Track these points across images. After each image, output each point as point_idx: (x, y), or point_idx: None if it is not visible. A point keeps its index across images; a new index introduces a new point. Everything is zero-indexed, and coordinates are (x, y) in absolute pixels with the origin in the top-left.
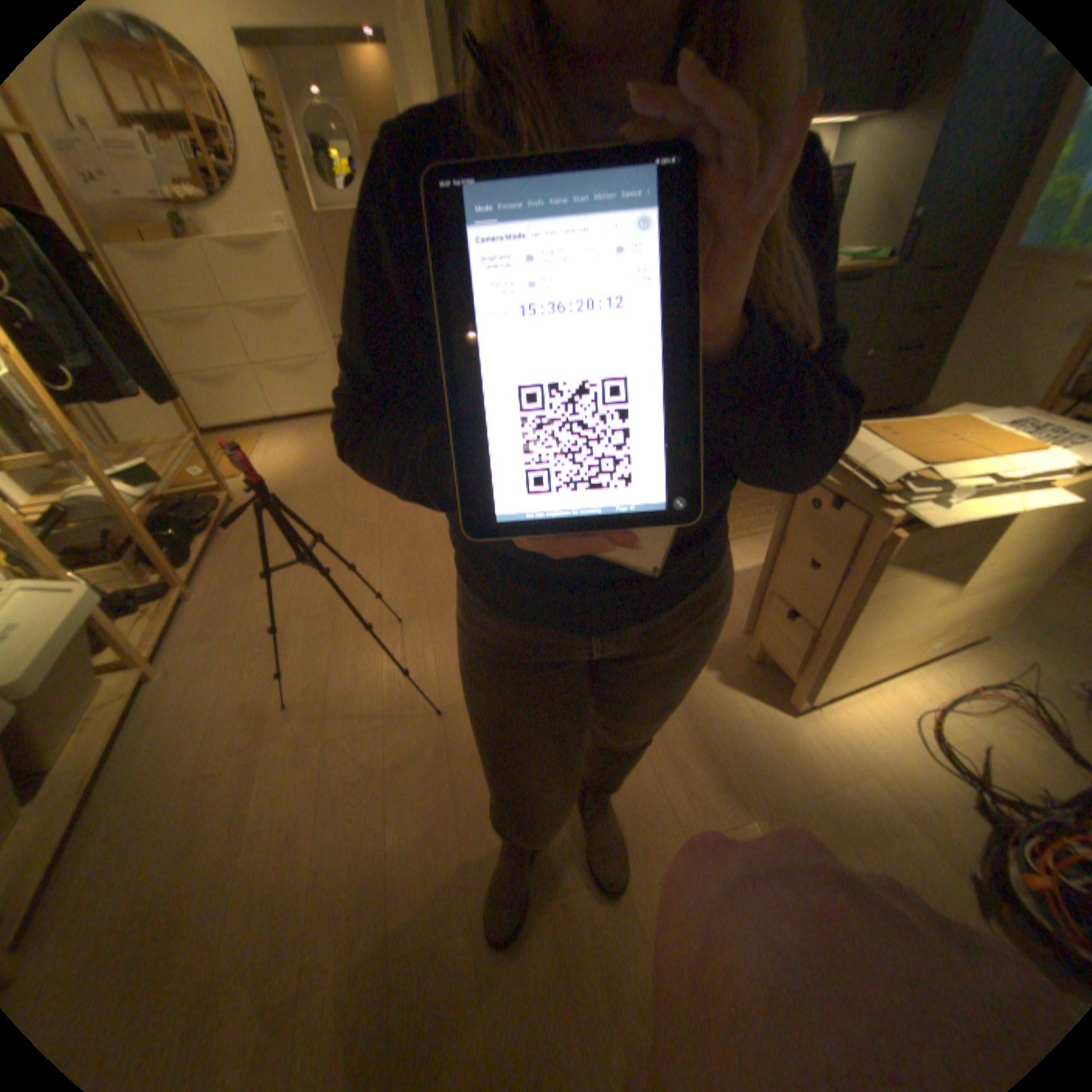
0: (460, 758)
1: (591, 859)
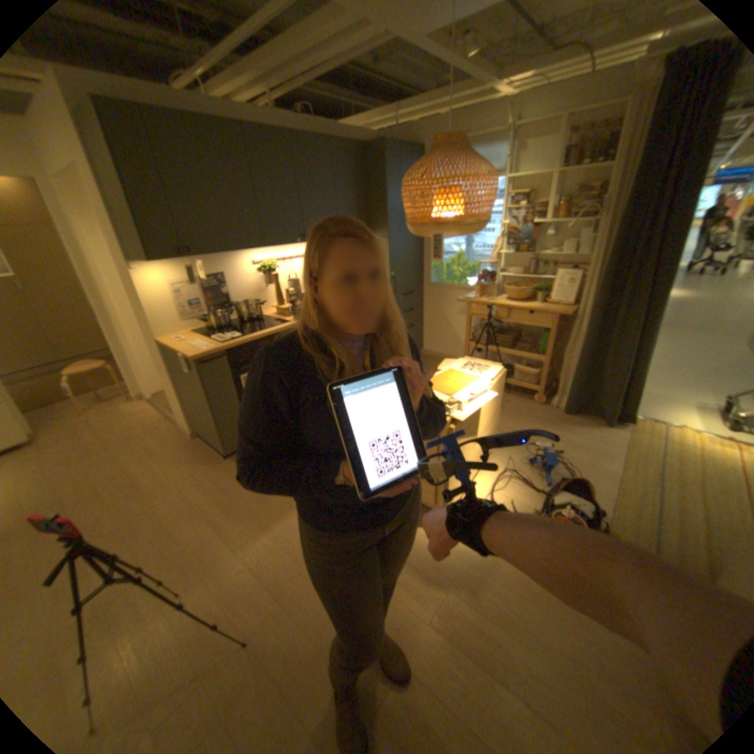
0: (277, 667)
1: (387, 671)
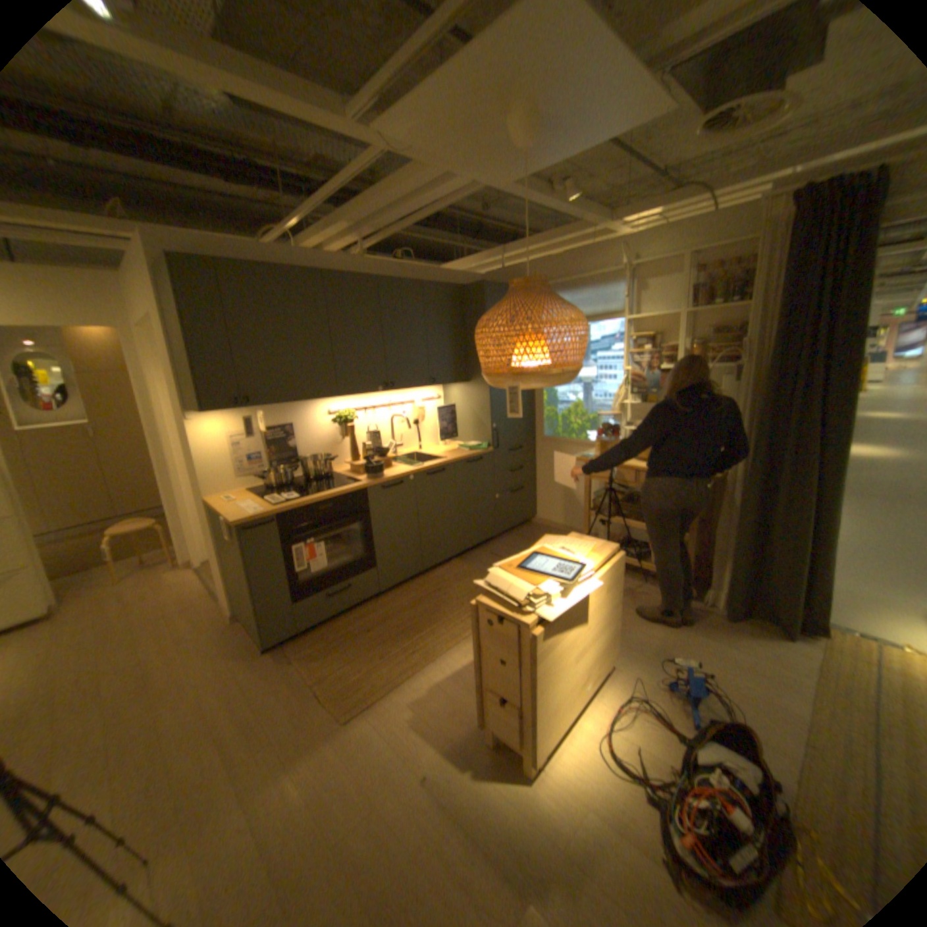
0: None
1: None
